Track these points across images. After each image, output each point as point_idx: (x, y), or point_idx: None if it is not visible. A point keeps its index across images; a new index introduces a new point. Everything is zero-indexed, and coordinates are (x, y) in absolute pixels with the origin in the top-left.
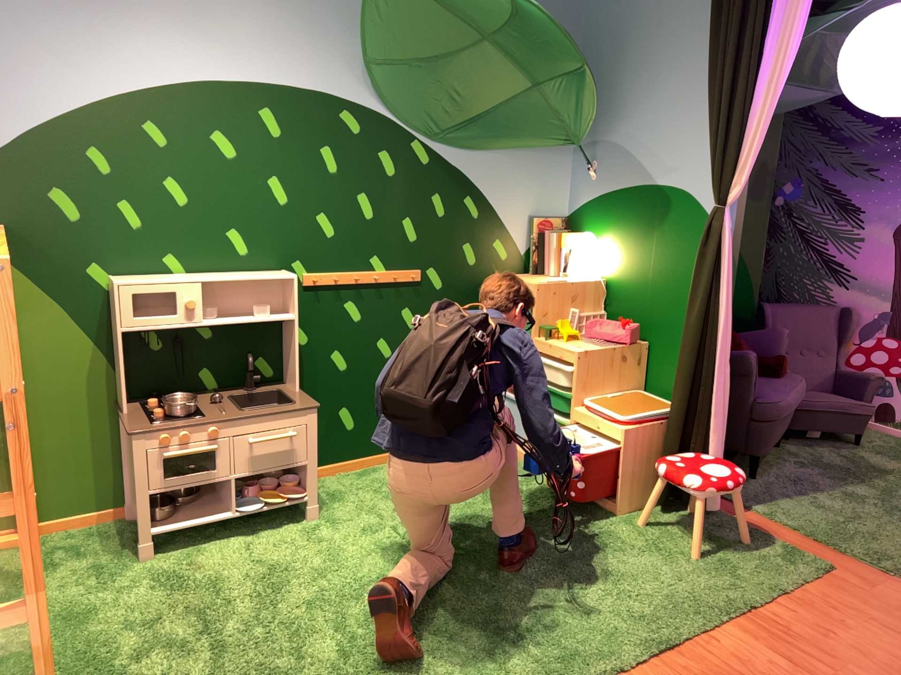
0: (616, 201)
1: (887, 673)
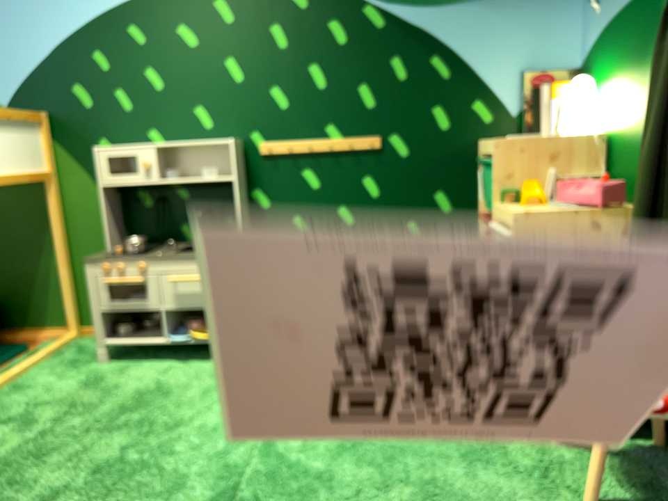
0: (621, 21)
1: None
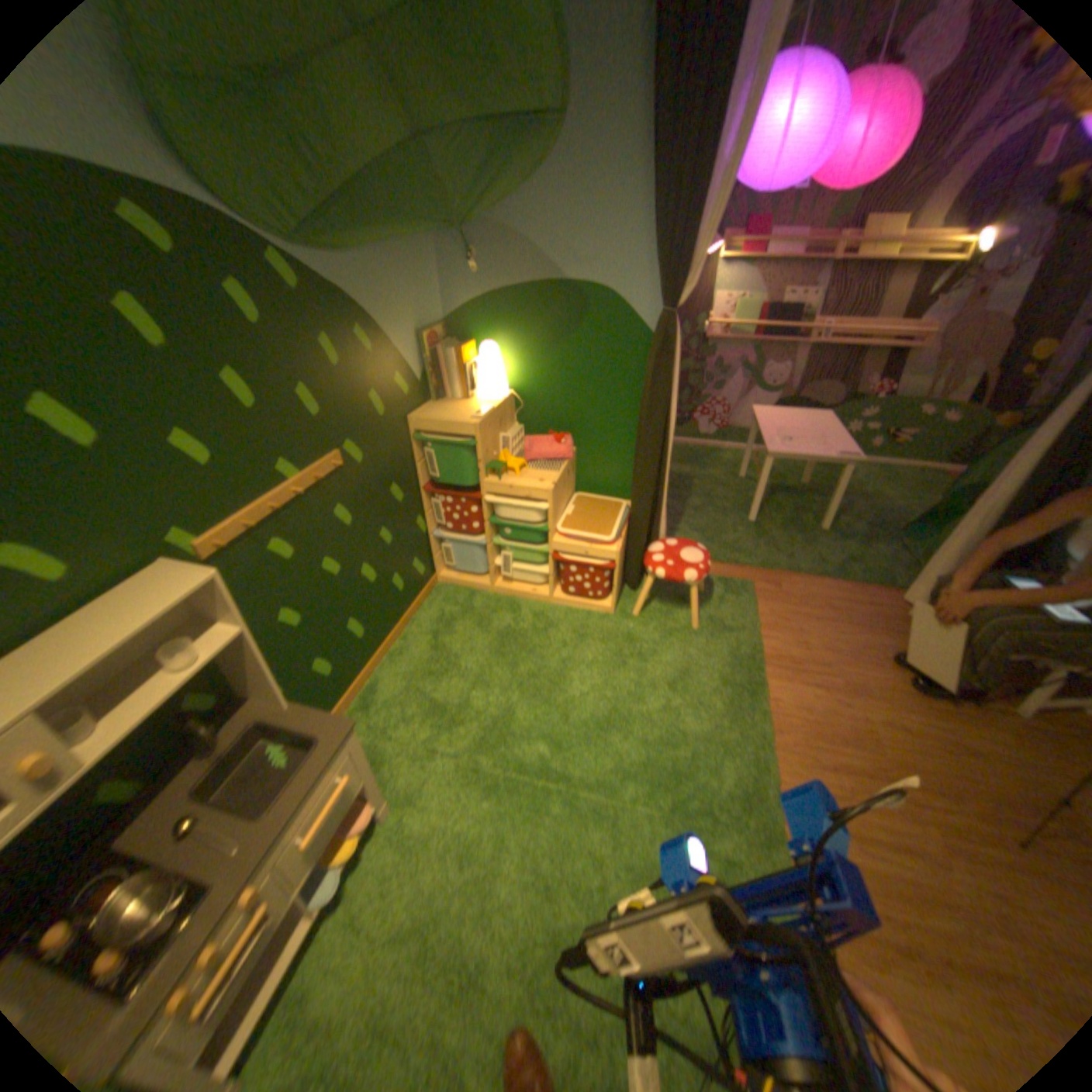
0: (518, 297)
1: (866, 664)
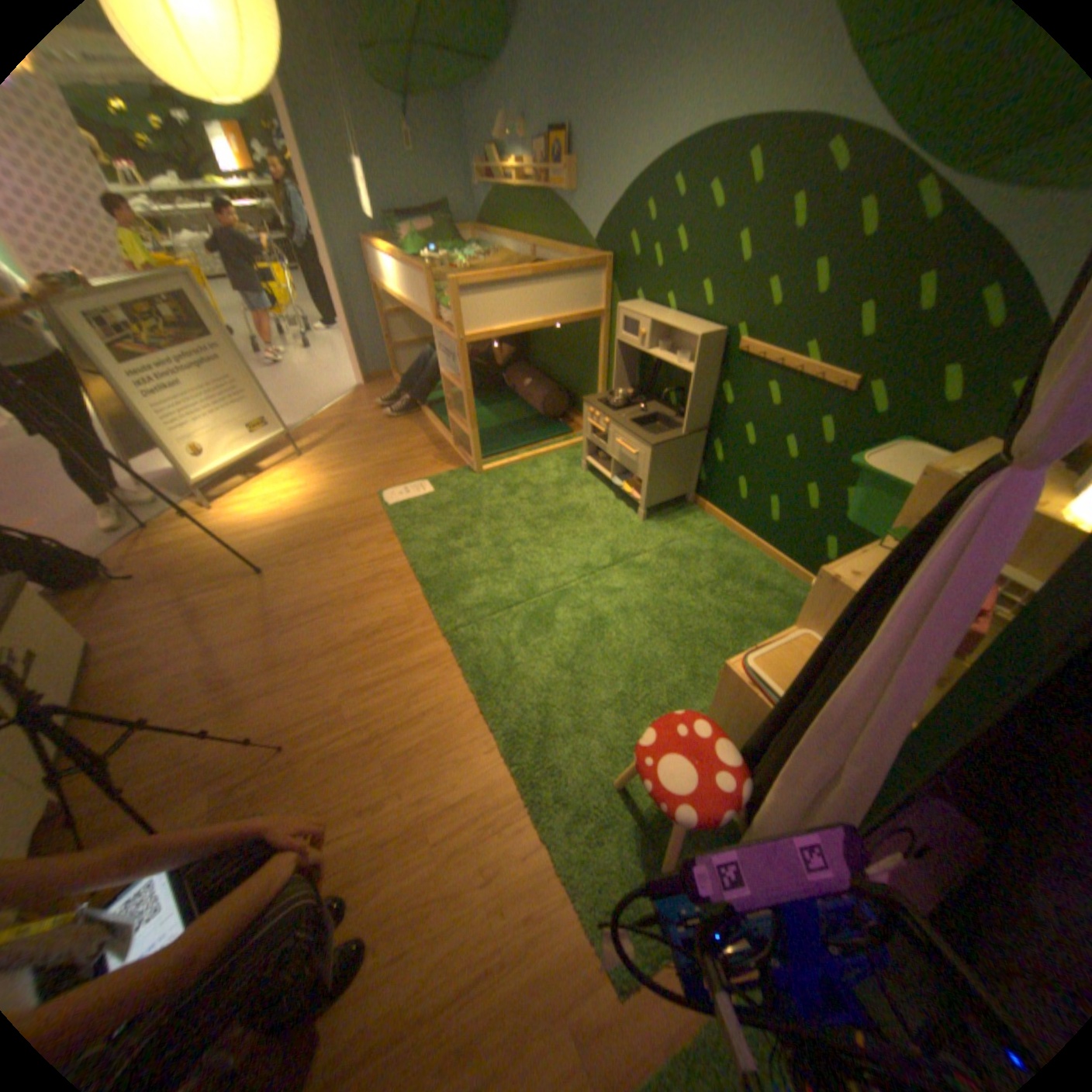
0: None
1: (396, 914)
